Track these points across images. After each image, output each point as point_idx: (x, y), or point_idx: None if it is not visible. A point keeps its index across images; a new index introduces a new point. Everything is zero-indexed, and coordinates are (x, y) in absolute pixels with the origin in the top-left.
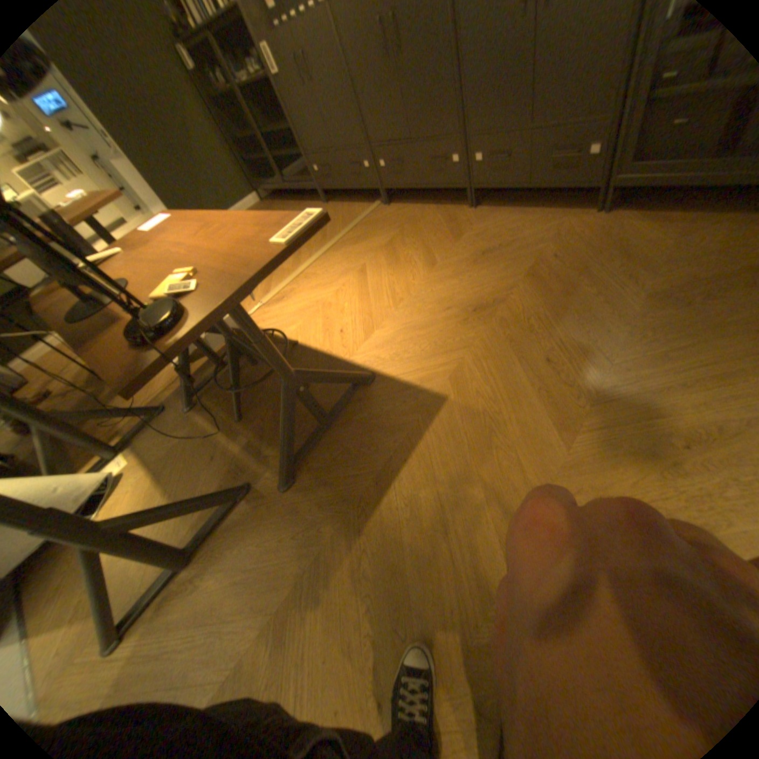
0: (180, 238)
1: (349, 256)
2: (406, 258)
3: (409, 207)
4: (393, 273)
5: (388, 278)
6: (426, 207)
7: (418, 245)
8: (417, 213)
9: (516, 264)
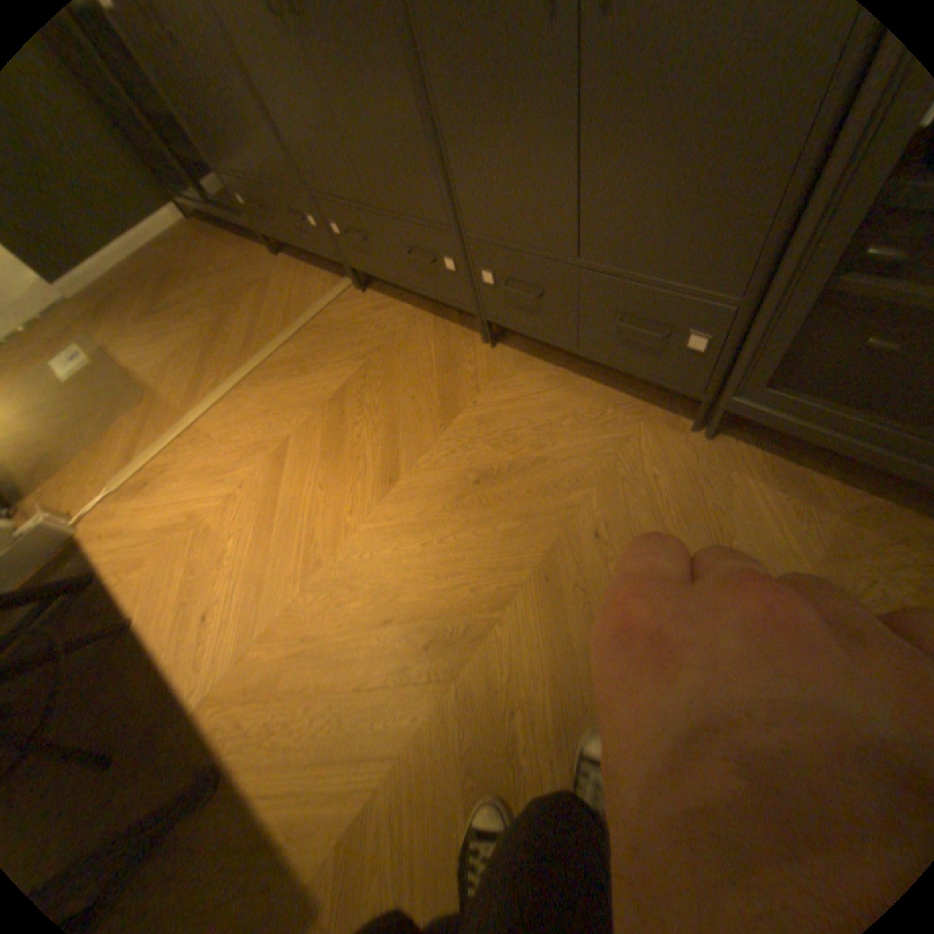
0: None
1: (270, 410)
2: (353, 450)
3: (392, 310)
4: (324, 484)
5: (312, 493)
6: (418, 318)
7: (381, 417)
8: (399, 331)
9: (524, 533)
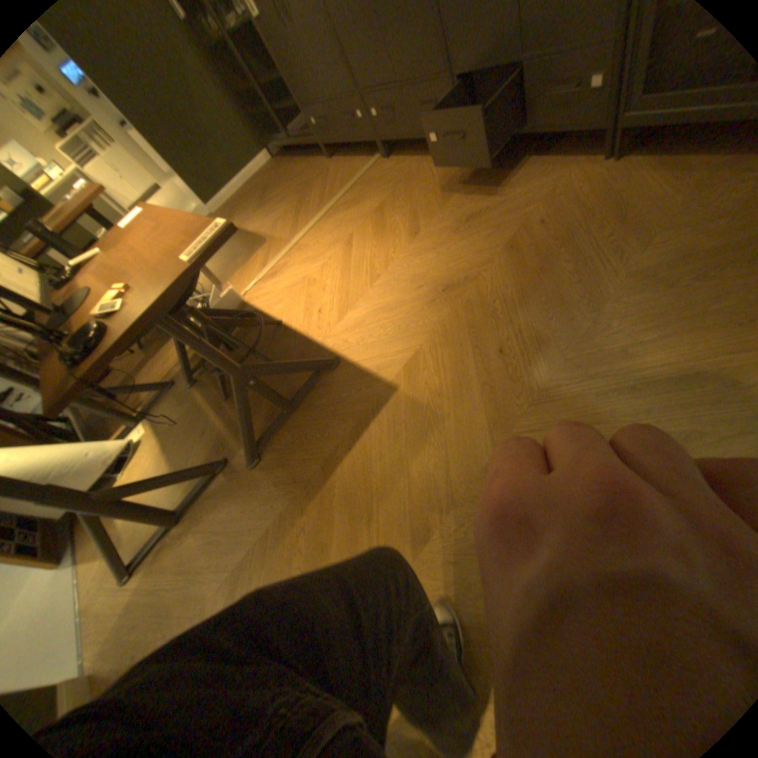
0: (137, 242)
1: (340, 224)
2: (391, 227)
3: (407, 161)
4: (377, 245)
5: (370, 250)
6: (424, 160)
7: (406, 209)
8: (413, 169)
9: (498, 232)
